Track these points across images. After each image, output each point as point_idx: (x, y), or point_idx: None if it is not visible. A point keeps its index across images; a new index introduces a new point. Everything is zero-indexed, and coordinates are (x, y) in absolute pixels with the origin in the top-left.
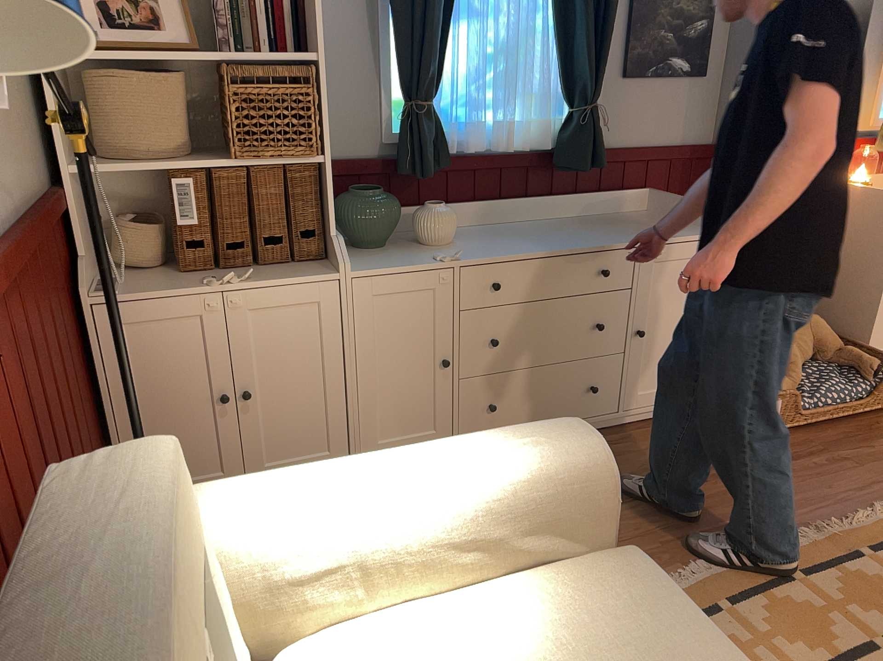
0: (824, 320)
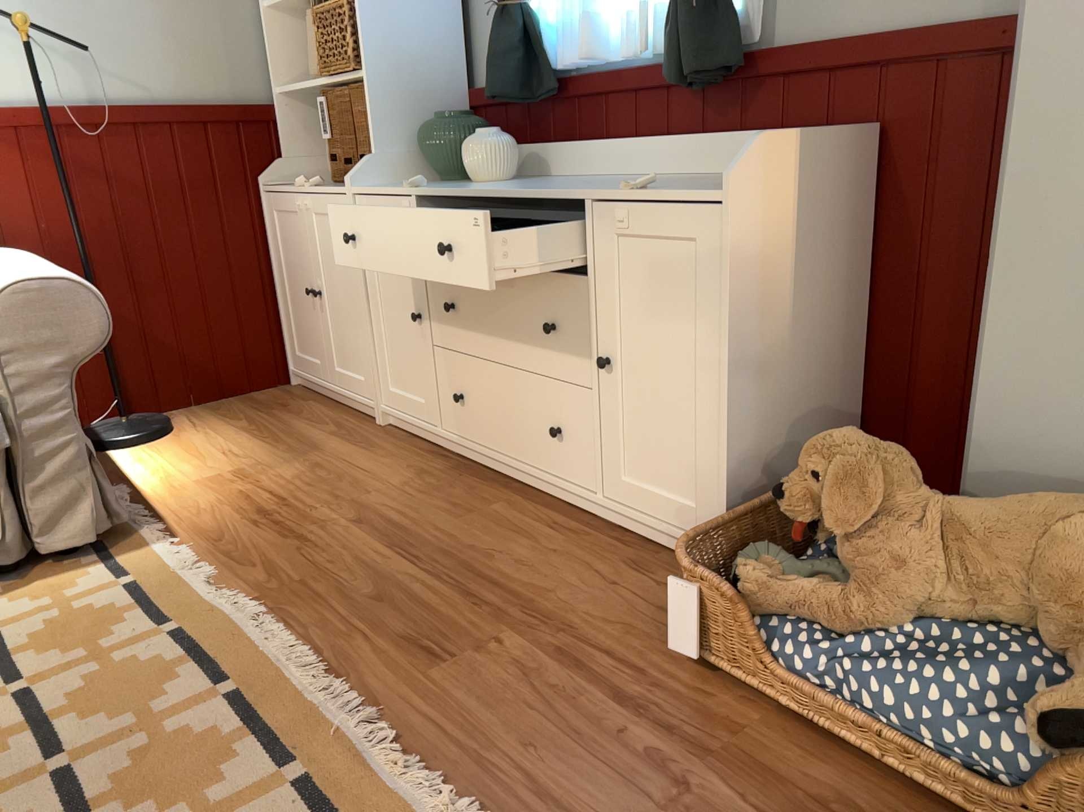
0: None
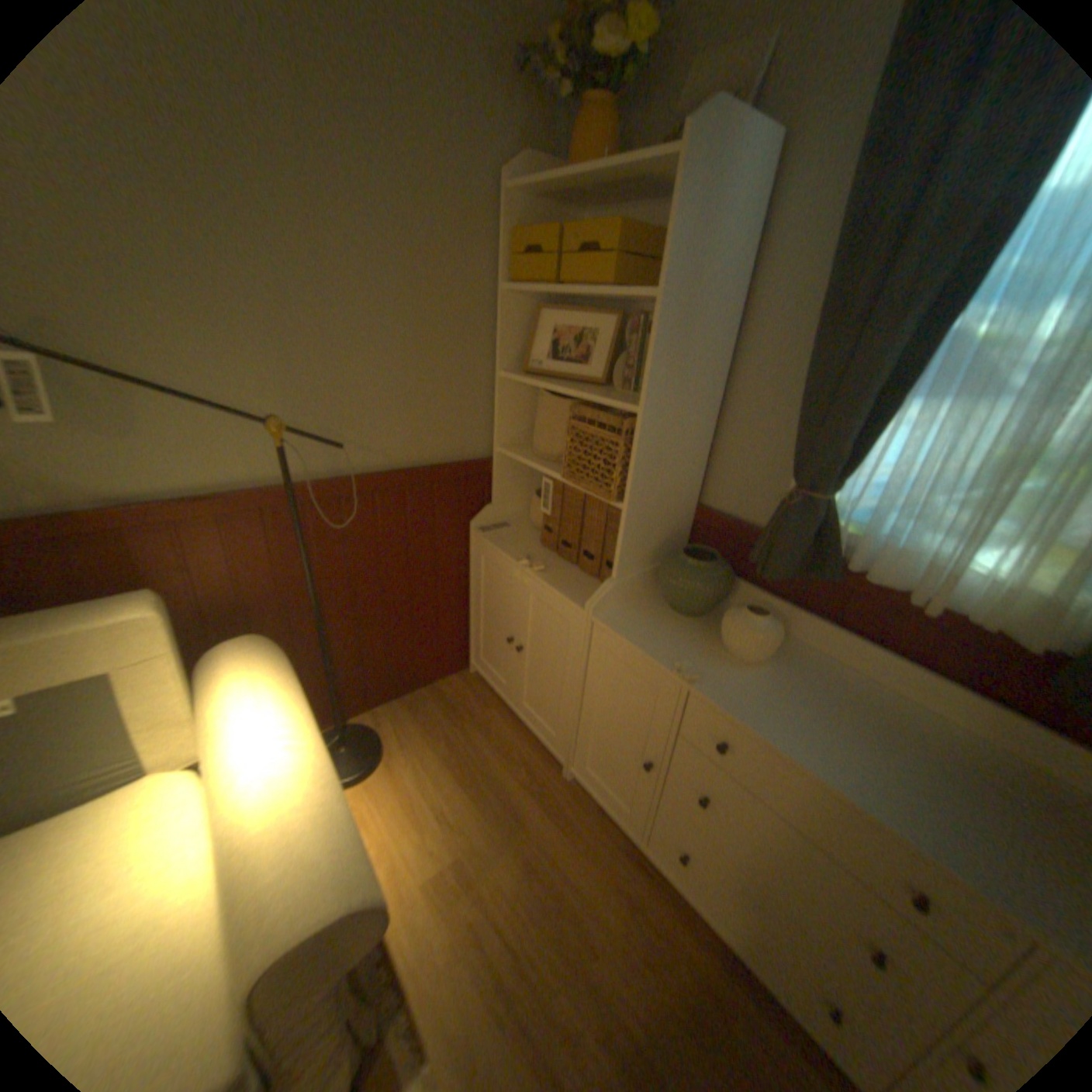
0: None
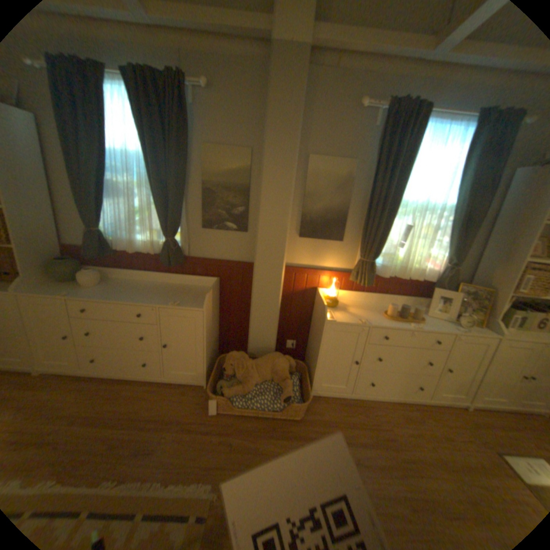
0: (284, 362)
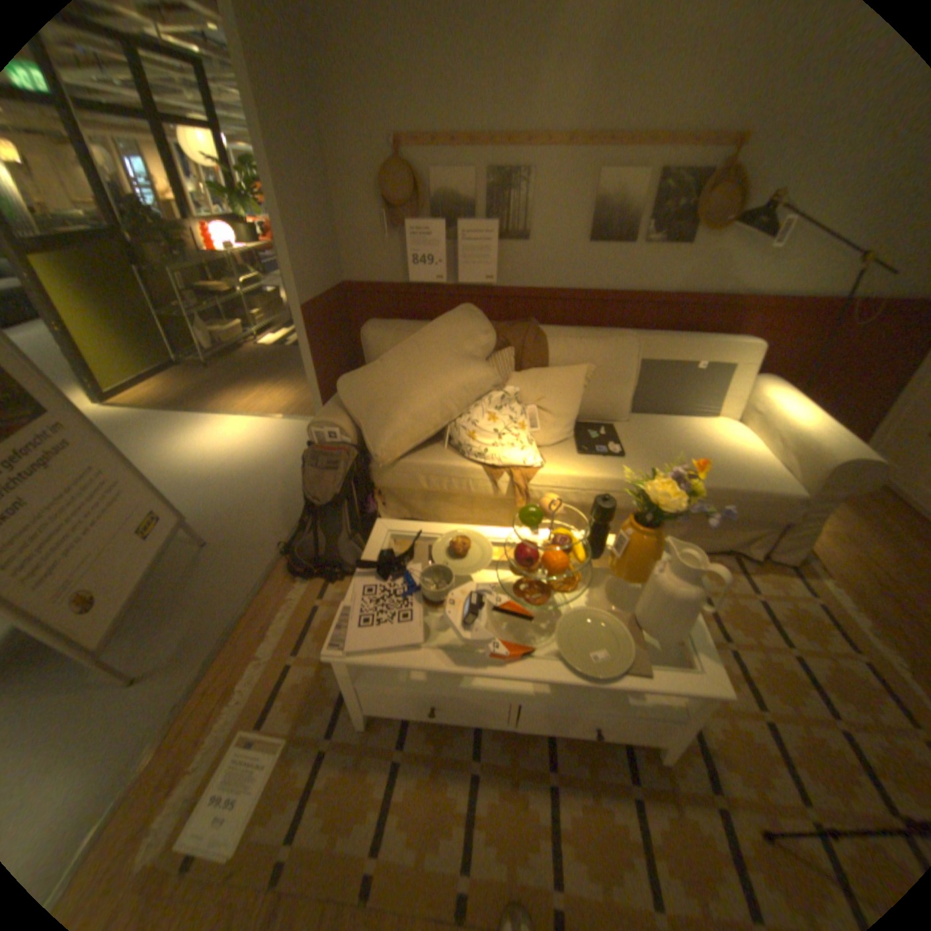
0: None
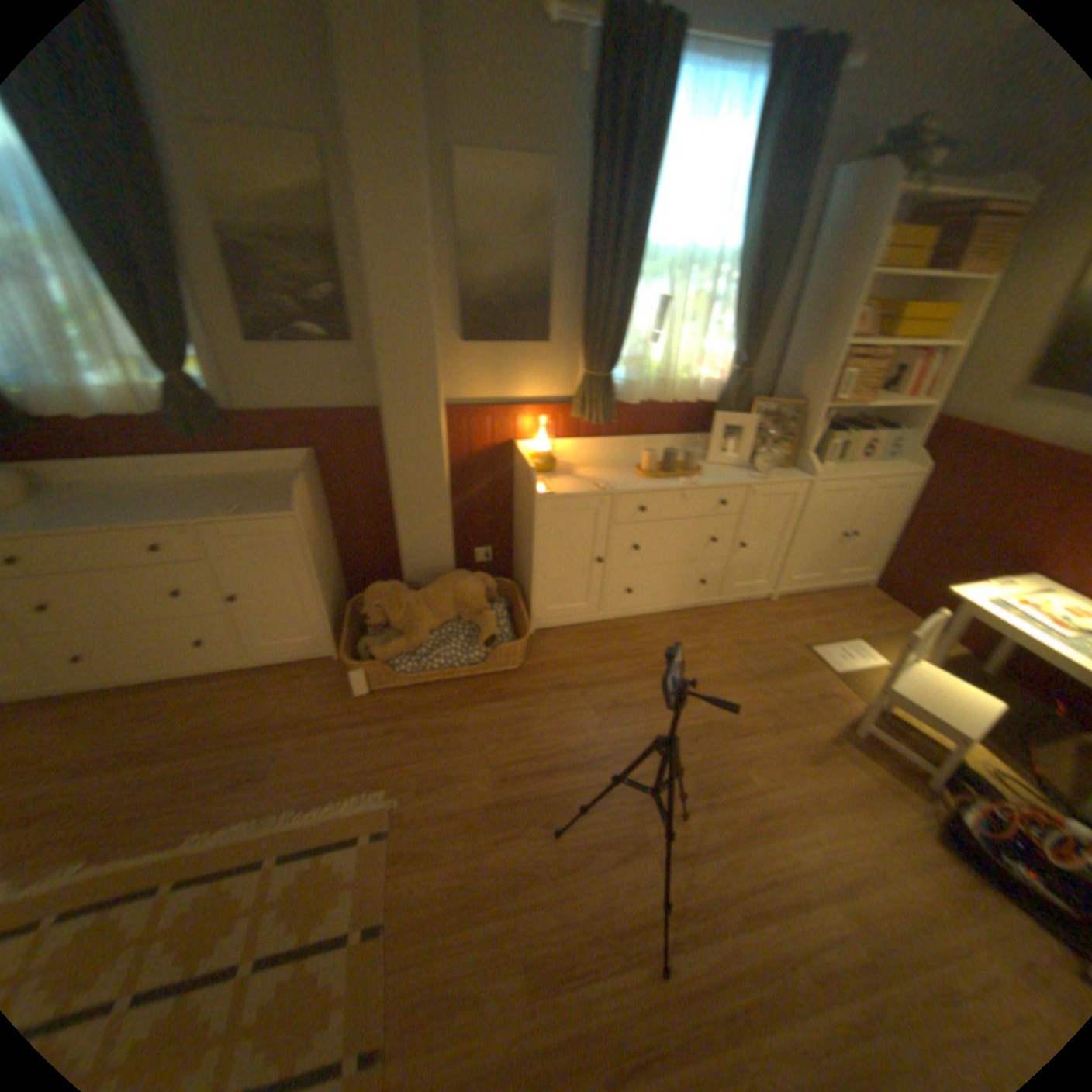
0: (475, 584)
